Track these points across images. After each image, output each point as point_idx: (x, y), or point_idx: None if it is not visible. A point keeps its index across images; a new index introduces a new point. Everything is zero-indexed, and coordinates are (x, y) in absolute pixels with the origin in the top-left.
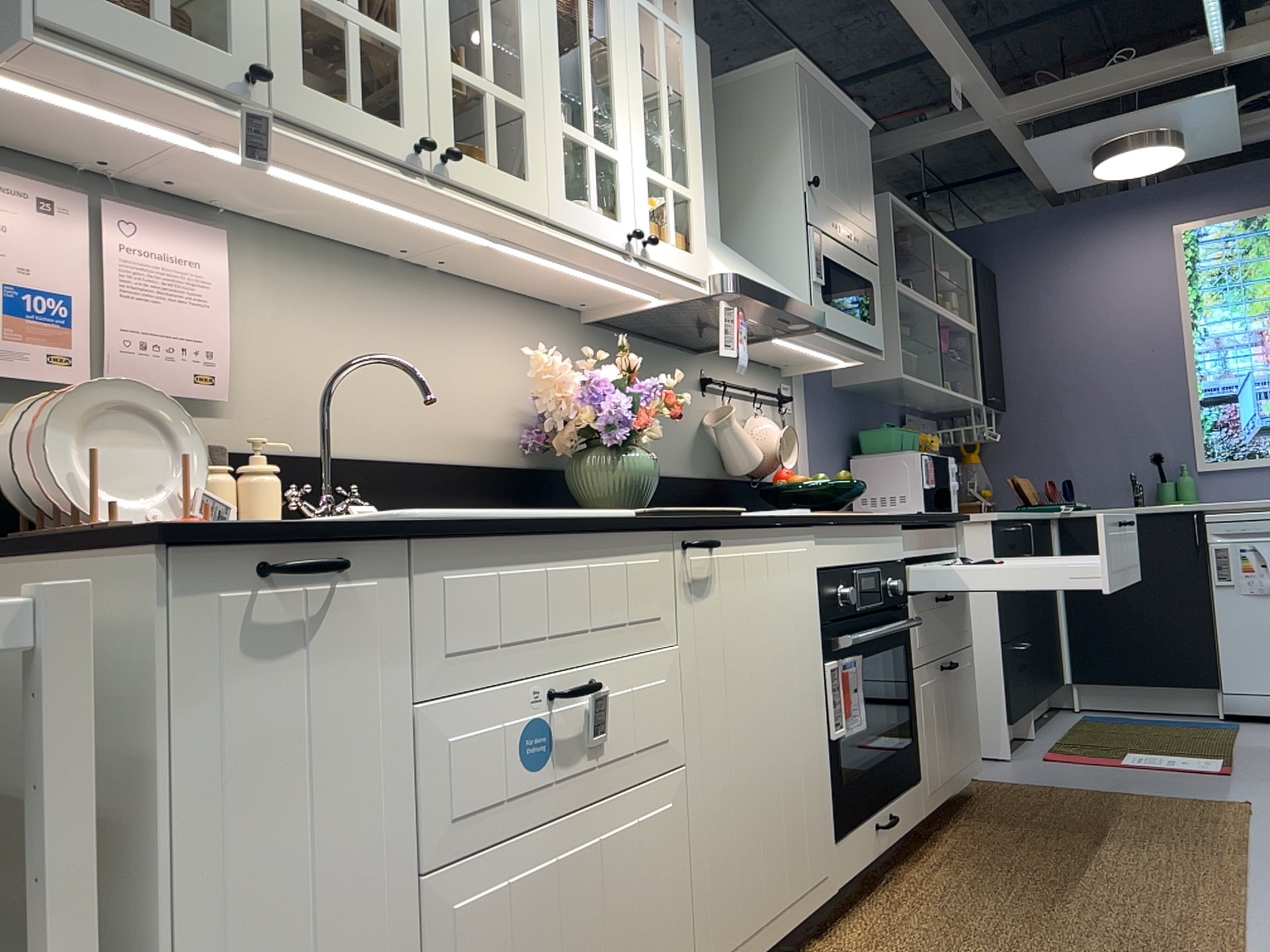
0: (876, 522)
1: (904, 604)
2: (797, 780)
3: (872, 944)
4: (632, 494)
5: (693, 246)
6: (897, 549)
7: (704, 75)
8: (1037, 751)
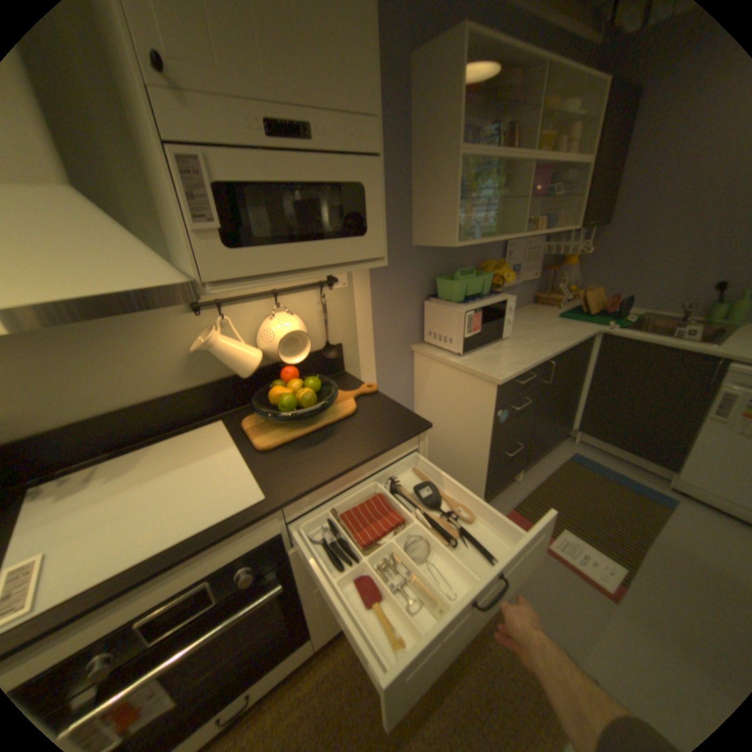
0: (181, 562)
1: (278, 563)
2: None
3: None
4: None
5: None
6: (257, 538)
7: None
8: (507, 505)
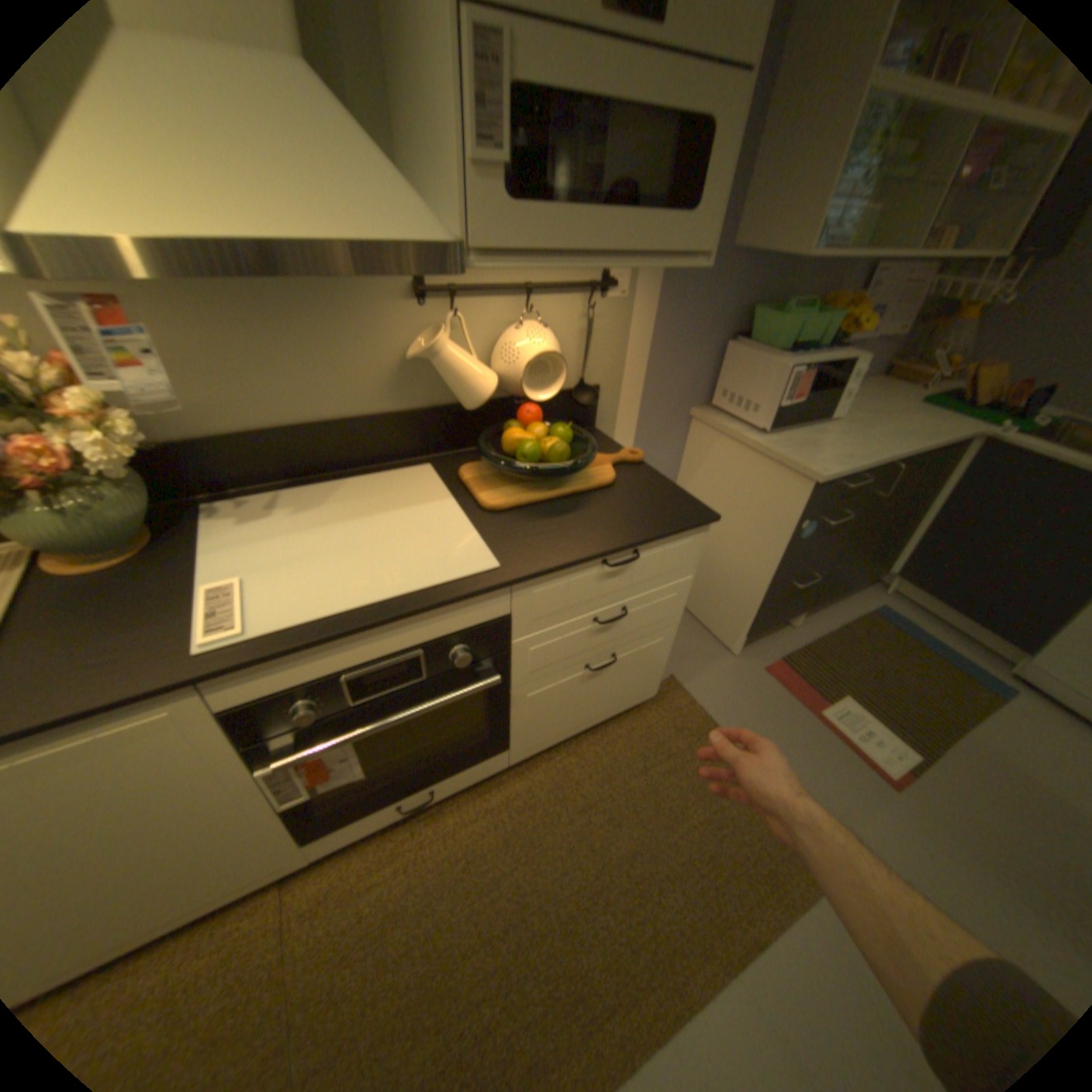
0: (404, 618)
1: (499, 651)
2: (193, 856)
3: (308, 913)
4: (77, 541)
5: None
6: (484, 613)
7: None
8: (773, 653)
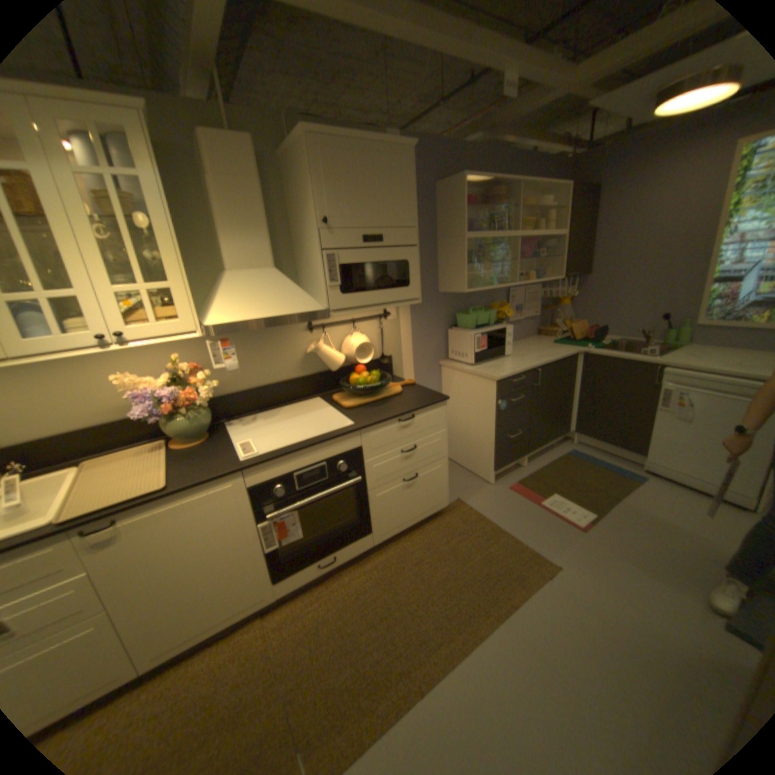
0: (317, 444)
1: (358, 467)
2: (227, 578)
3: (276, 628)
4: (187, 433)
5: (179, 314)
6: (350, 445)
7: (241, 158)
8: (513, 481)
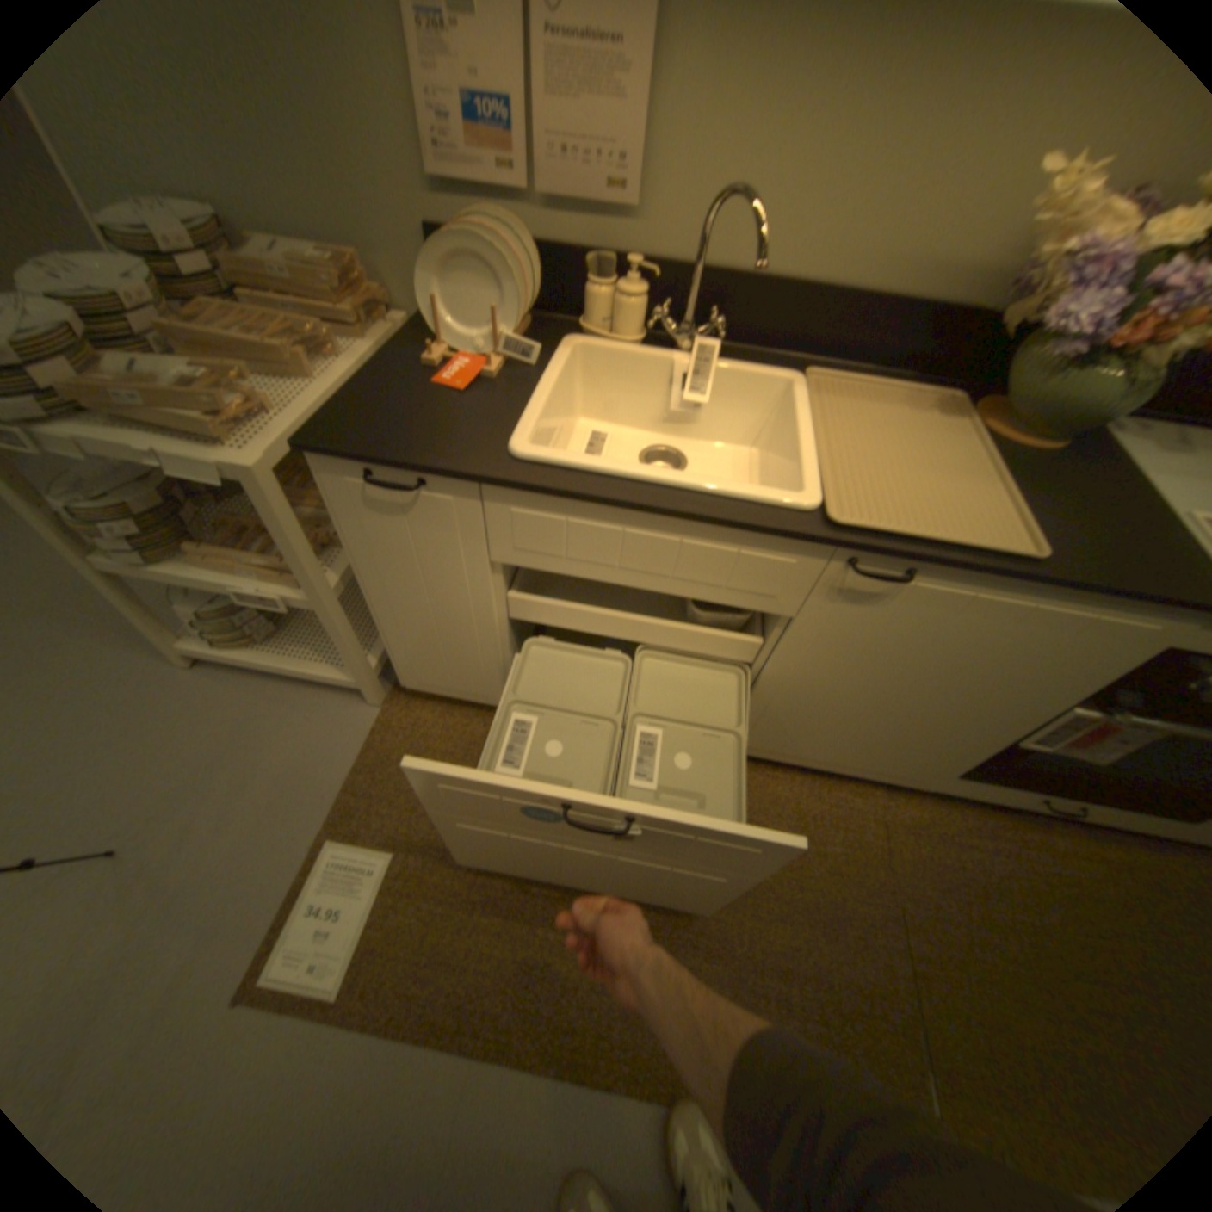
0: None
1: None
2: (928, 738)
3: (913, 831)
4: (1066, 414)
5: None
6: None
7: None
8: None
